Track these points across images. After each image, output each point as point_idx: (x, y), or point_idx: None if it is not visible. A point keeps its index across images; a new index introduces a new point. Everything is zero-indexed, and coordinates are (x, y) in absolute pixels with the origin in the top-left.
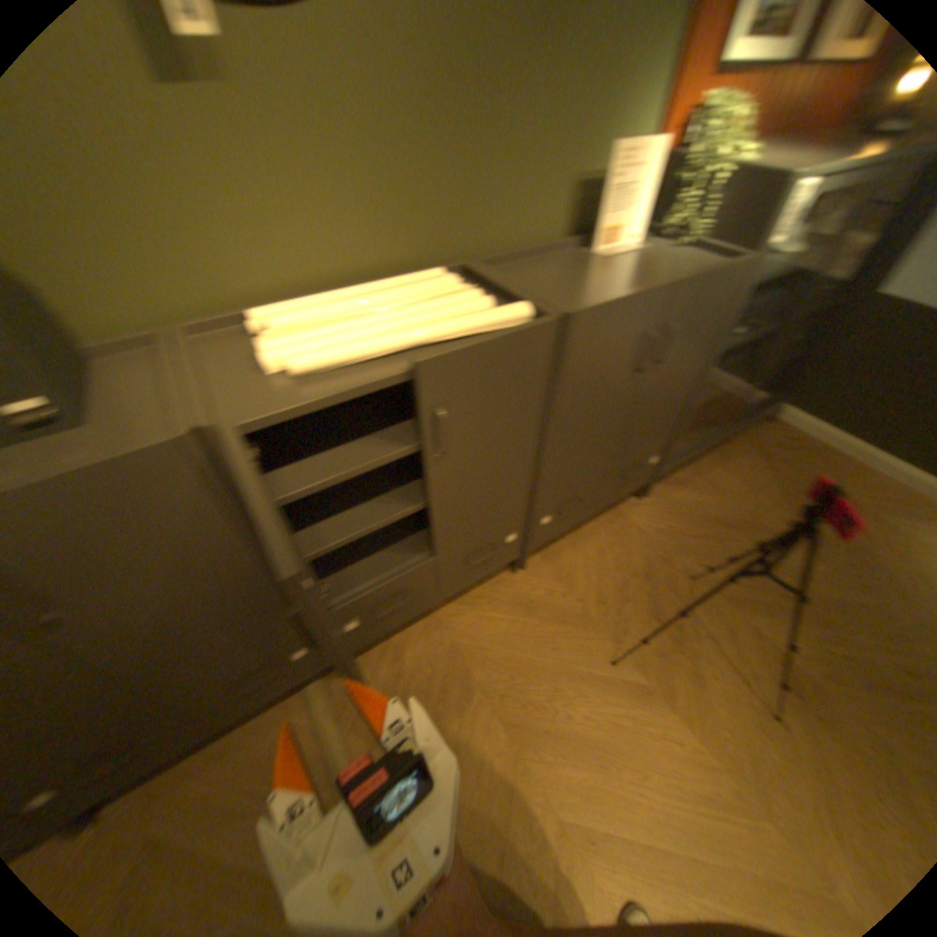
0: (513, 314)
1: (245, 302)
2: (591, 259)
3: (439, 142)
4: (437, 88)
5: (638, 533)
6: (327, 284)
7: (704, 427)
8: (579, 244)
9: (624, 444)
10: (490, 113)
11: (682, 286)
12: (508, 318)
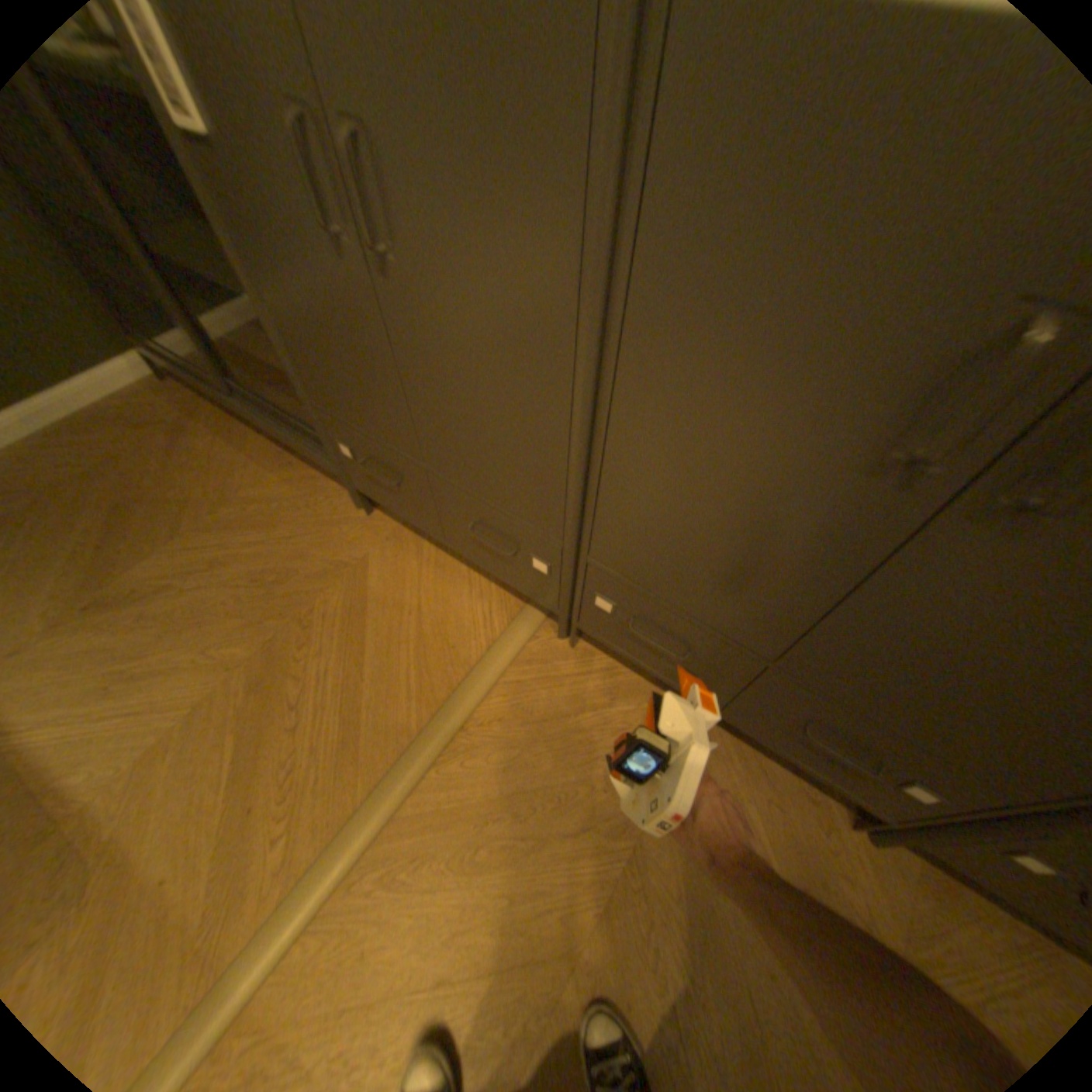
0: None
1: None
2: None
3: None
4: None
5: None
6: None
7: None
8: None
9: None
10: None
11: None
12: None
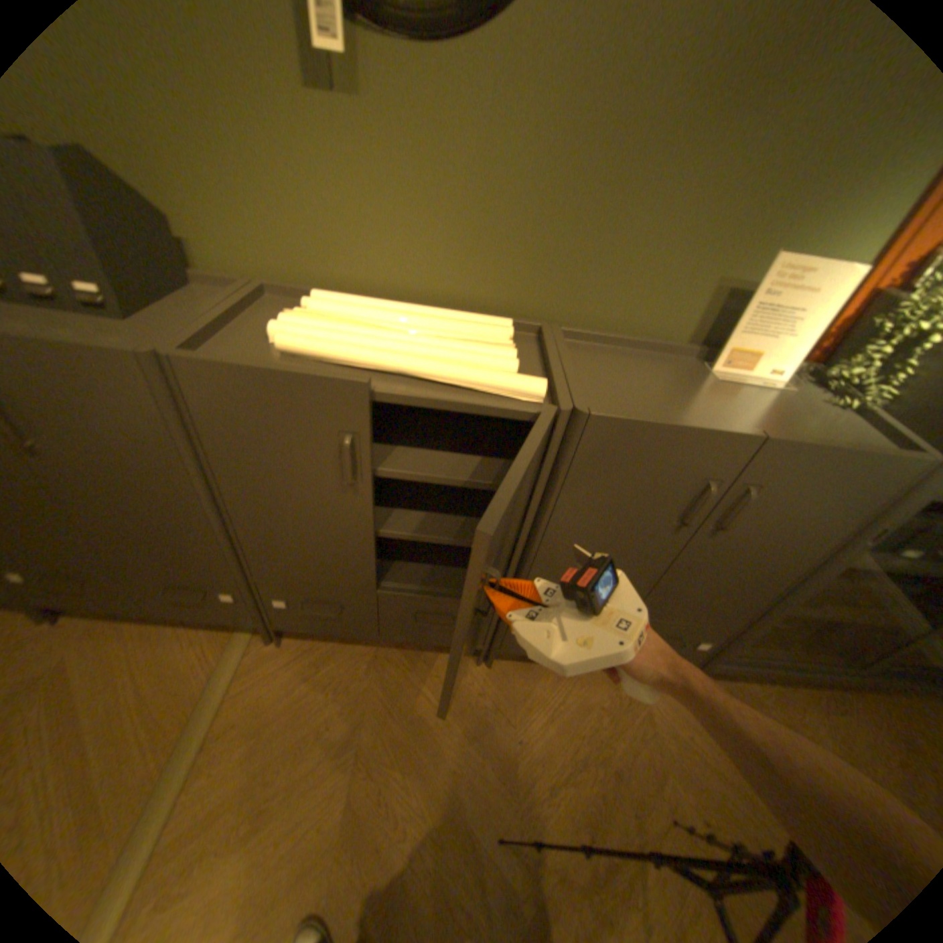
0: (518, 384)
1: (319, 284)
2: (699, 374)
3: (550, 197)
4: (562, 143)
5: (644, 718)
6: (396, 294)
7: (816, 649)
8: (698, 354)
9: (653, 601)
10: (620, 182)
11: (777, 446)
12: (510, 387)
